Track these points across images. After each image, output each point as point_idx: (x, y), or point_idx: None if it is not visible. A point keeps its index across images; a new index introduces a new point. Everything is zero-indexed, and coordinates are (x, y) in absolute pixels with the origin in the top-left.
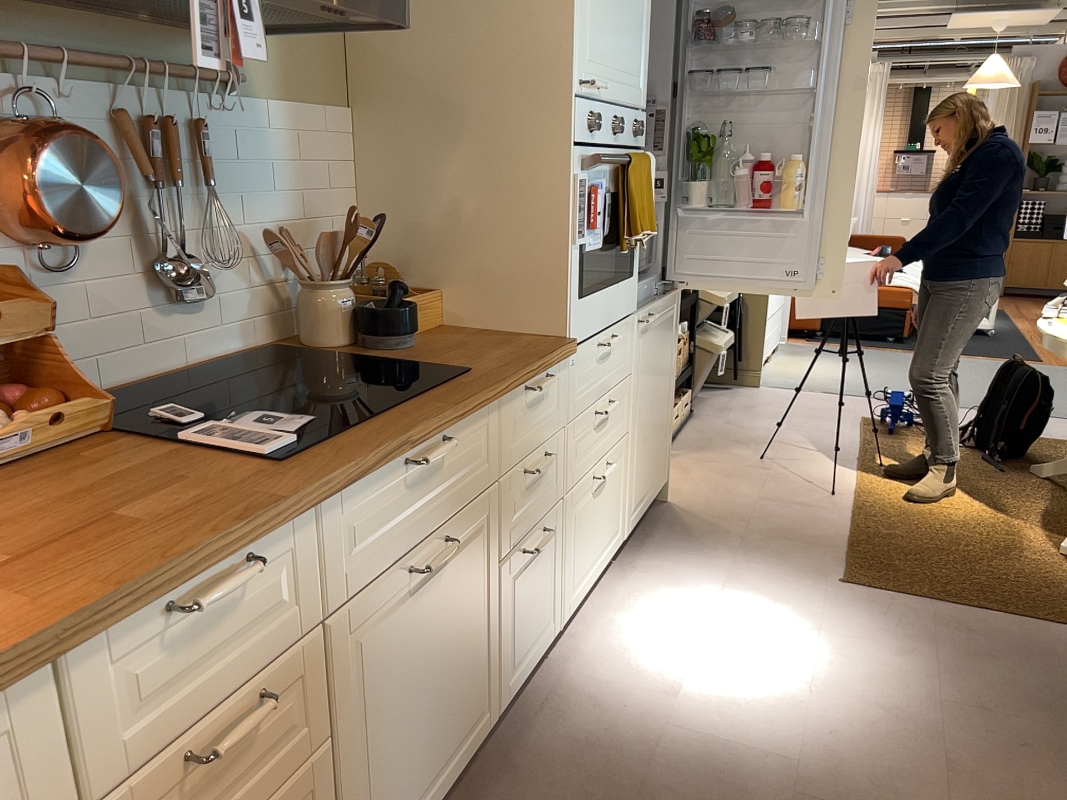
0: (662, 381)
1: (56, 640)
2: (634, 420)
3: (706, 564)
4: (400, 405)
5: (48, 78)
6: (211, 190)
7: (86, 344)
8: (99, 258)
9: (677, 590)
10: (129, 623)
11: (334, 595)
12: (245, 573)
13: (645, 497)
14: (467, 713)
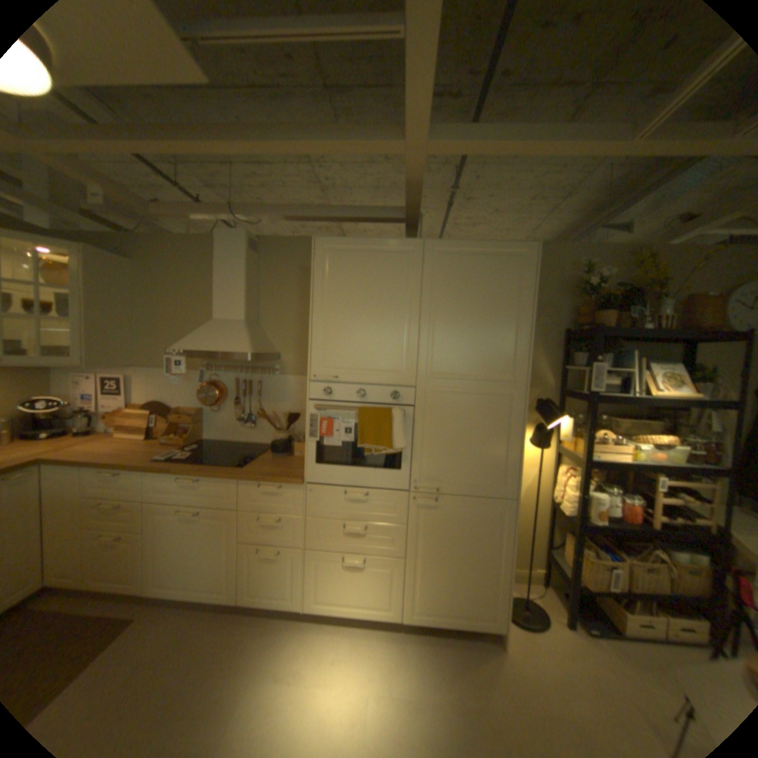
0: (473, 552)
1: (76, 465)
2: (411, 555)
3: (426, 687)
4: (199, 466)
5: (221, 372)
6: (258, 399)
7: (220, 429)
8: (227, 411)
9: (384, 672)
10: (92, 471)
11: (147, 499)
12: (111, 476)
13: (446, 618)
14: (211, 584)
